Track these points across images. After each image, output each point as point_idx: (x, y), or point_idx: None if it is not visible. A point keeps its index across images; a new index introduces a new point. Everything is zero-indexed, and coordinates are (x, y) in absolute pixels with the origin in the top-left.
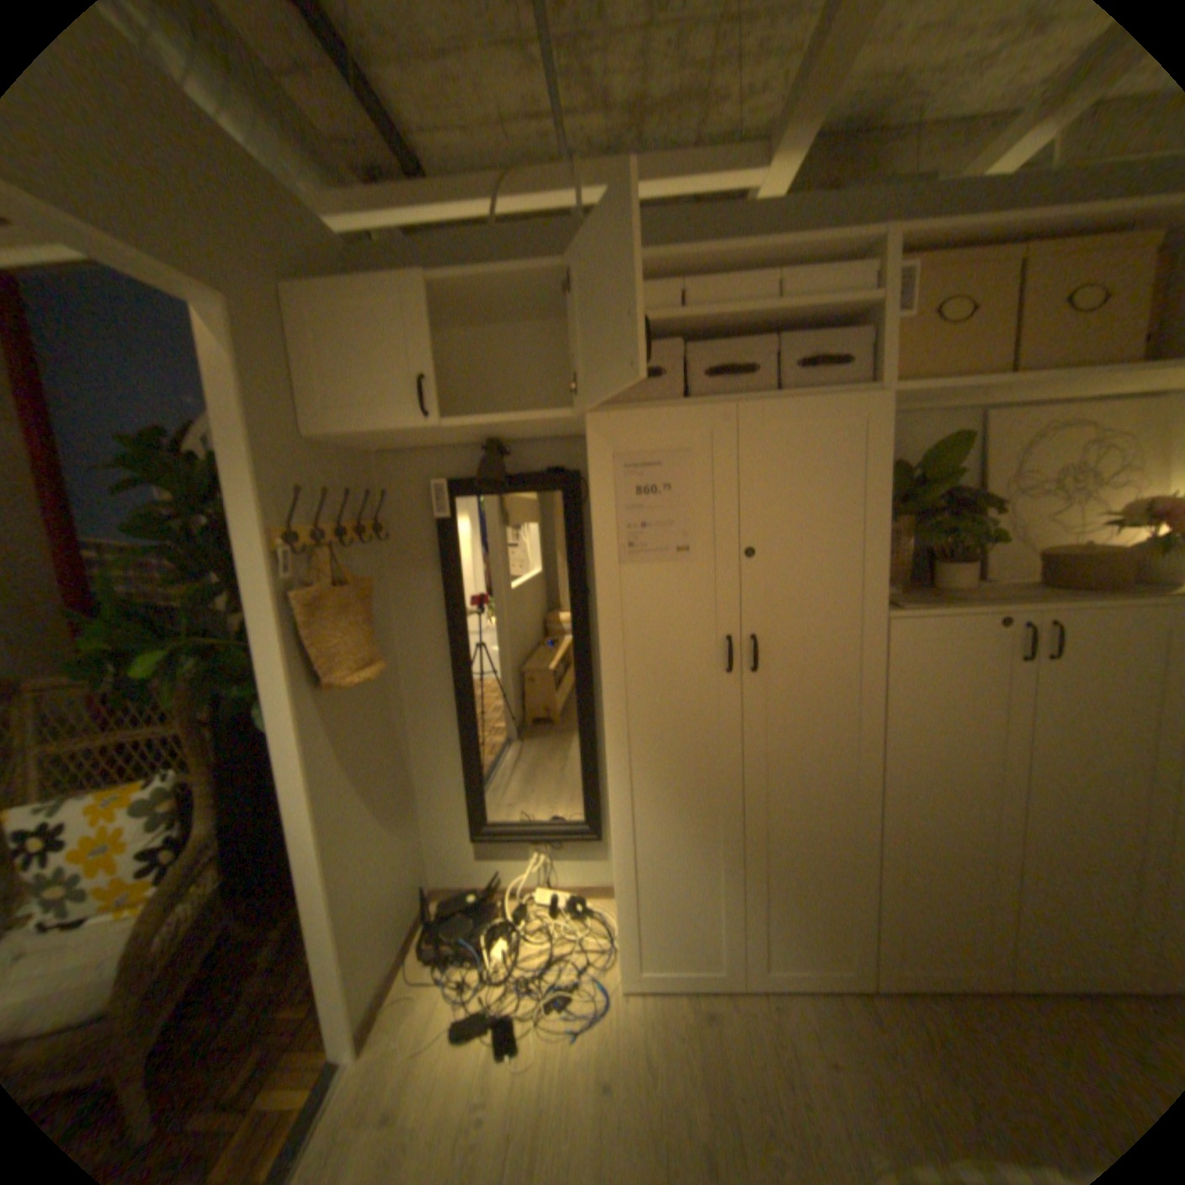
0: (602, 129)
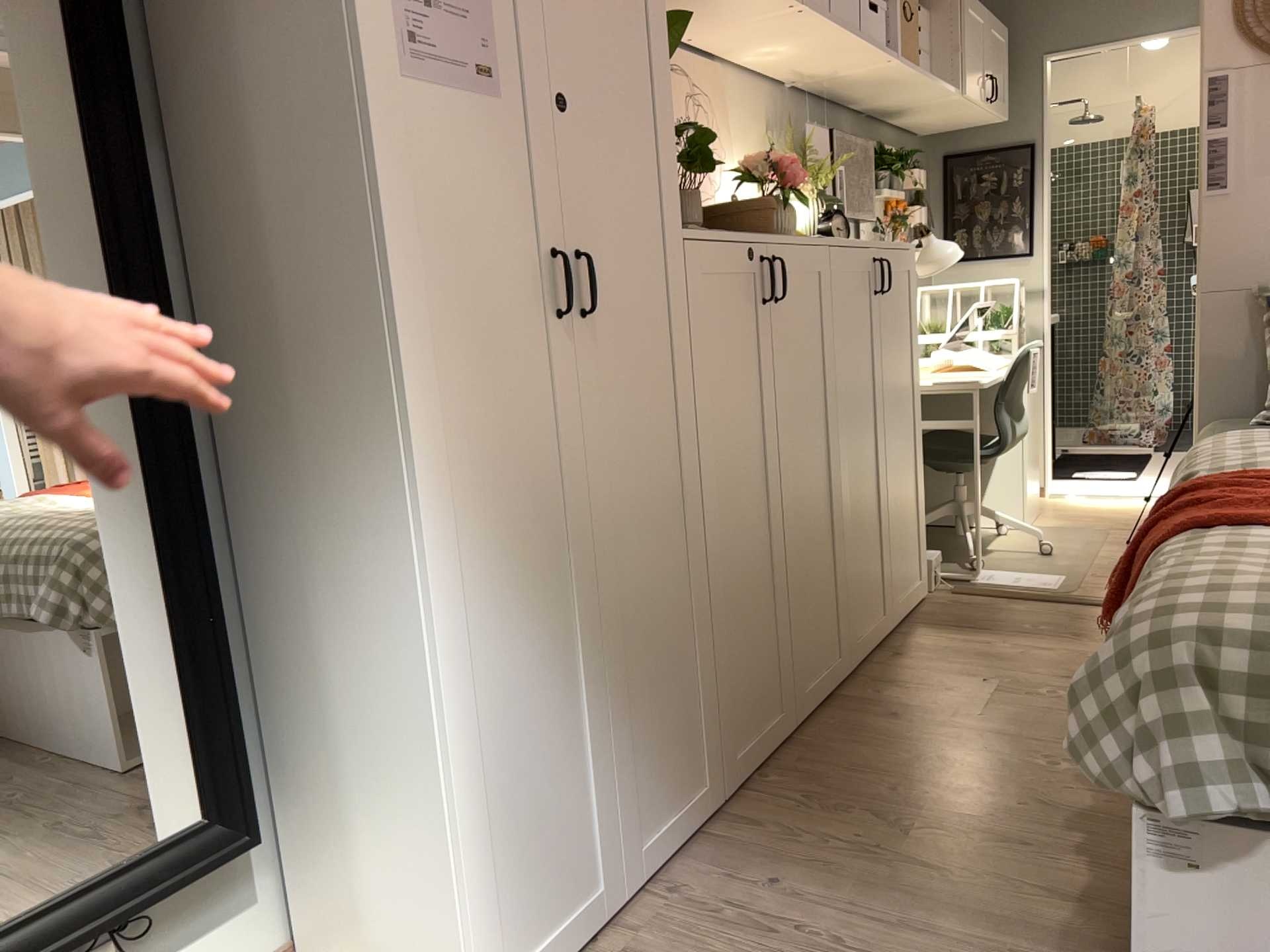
0: None
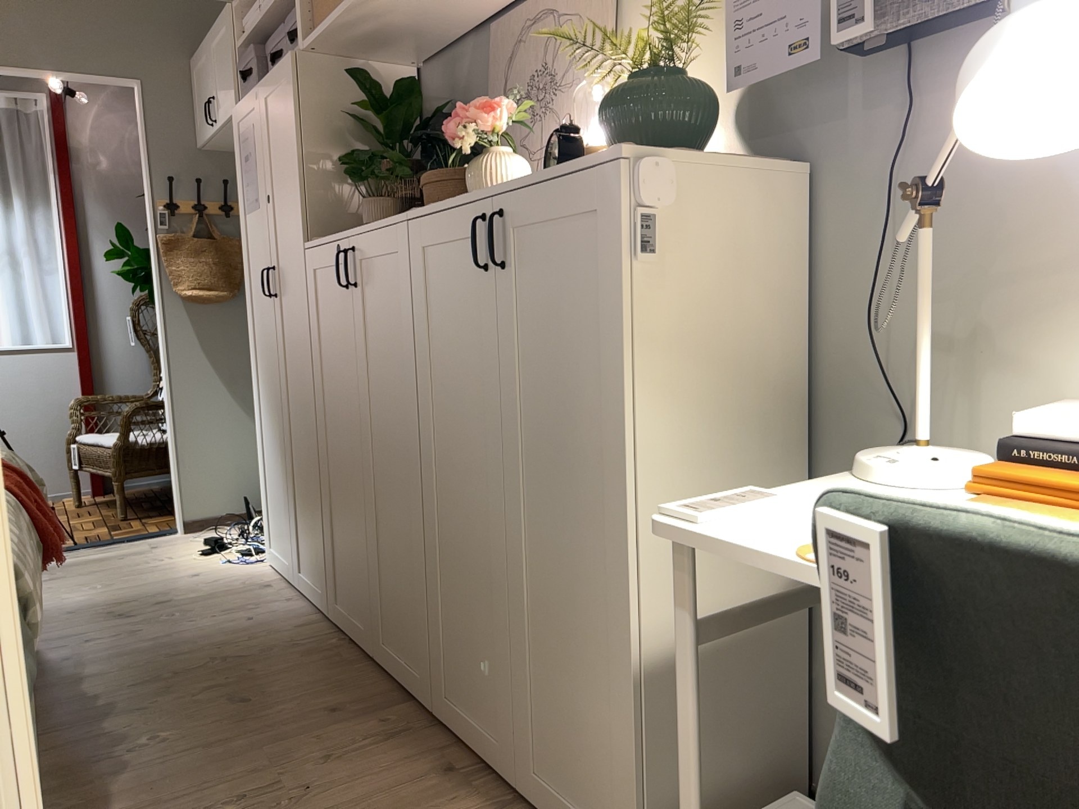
0: None
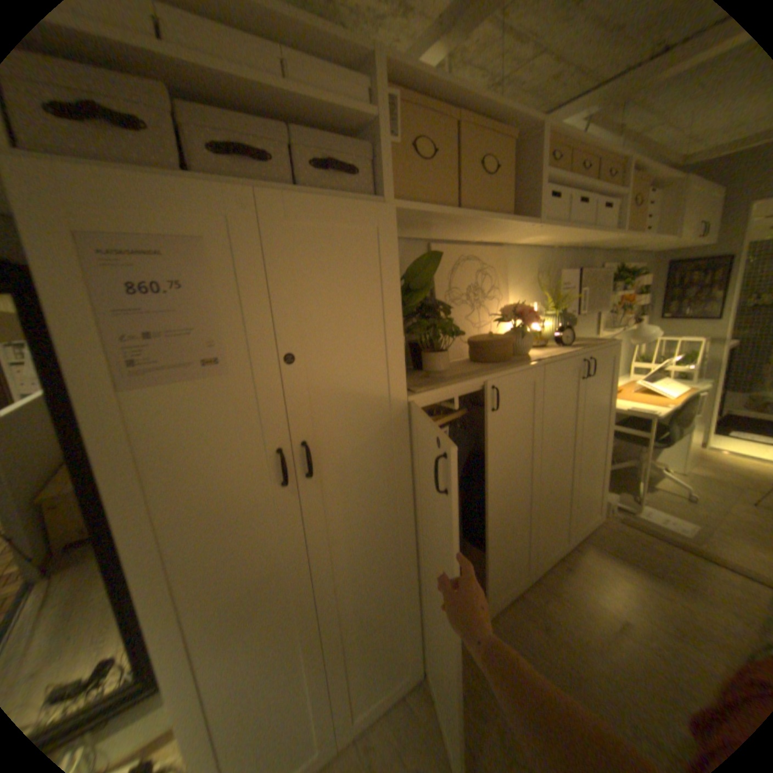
0: None
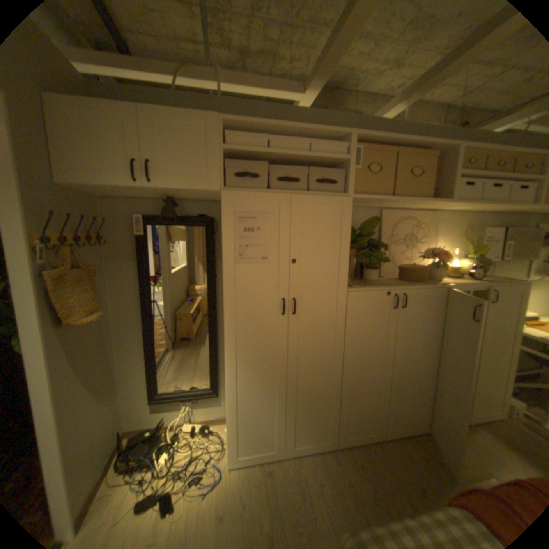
0: (227, 57)
